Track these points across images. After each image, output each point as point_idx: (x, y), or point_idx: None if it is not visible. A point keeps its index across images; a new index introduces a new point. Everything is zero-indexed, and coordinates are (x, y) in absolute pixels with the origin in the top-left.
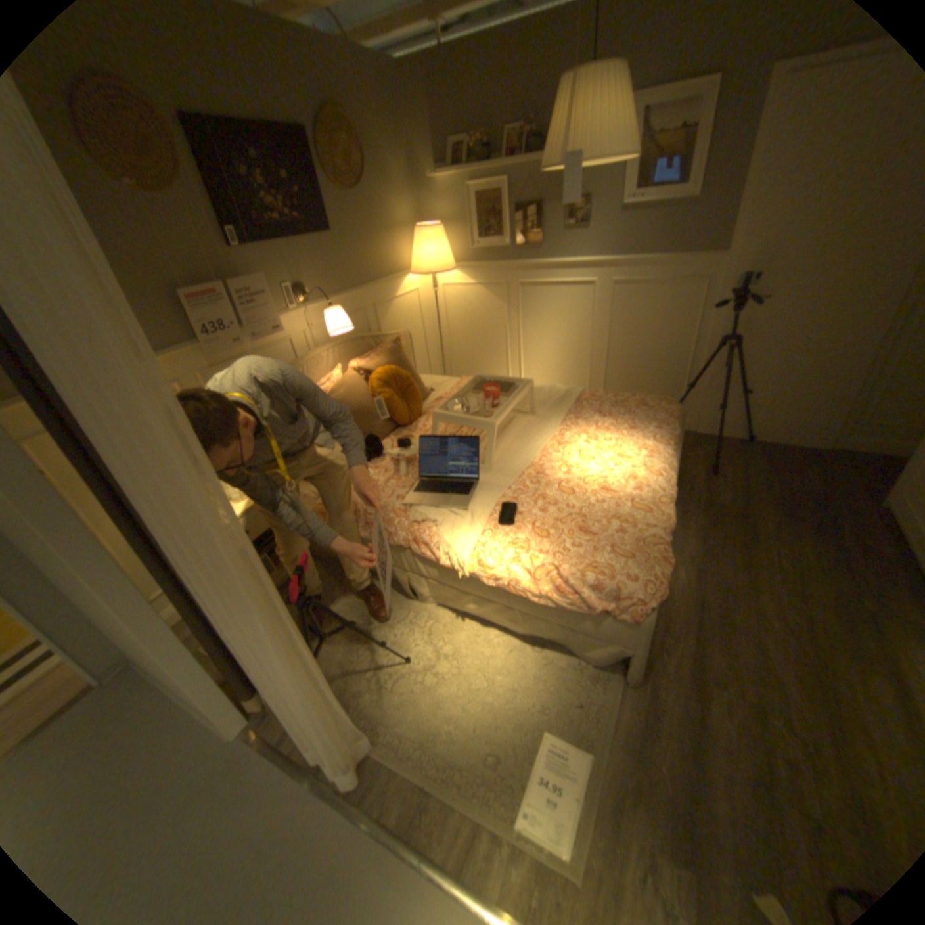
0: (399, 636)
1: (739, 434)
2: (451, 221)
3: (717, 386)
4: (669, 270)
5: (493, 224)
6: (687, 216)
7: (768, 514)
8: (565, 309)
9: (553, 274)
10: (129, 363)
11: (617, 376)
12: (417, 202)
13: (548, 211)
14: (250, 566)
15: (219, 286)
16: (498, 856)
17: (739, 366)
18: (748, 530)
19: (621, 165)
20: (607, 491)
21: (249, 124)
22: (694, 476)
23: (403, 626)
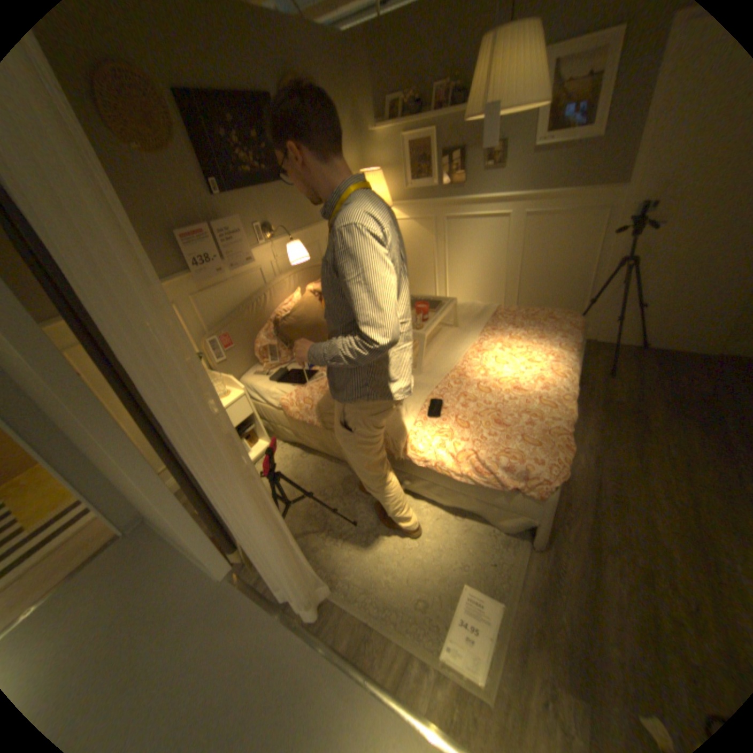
0: (347, 505)
1: (634, 341)
2: (388, 166)
3: (616, 301)
4: (575, 202)
5: (423, 168)
6: (592, 153)
7: (659, 410)
8: (484, 238)
9: (473, 208)
10: (139, 289)
11: (528, 294)
12: (360, 152)
13: (470, 154)
14: (232, 447)
15: (204, 227)
16: (427, 679)
17: (636, 283)
18: (641, 424)
19: (533, 112)
20: (519, 390)
21: (225, 94)
22: (594, 378)
23: (350, 497)
